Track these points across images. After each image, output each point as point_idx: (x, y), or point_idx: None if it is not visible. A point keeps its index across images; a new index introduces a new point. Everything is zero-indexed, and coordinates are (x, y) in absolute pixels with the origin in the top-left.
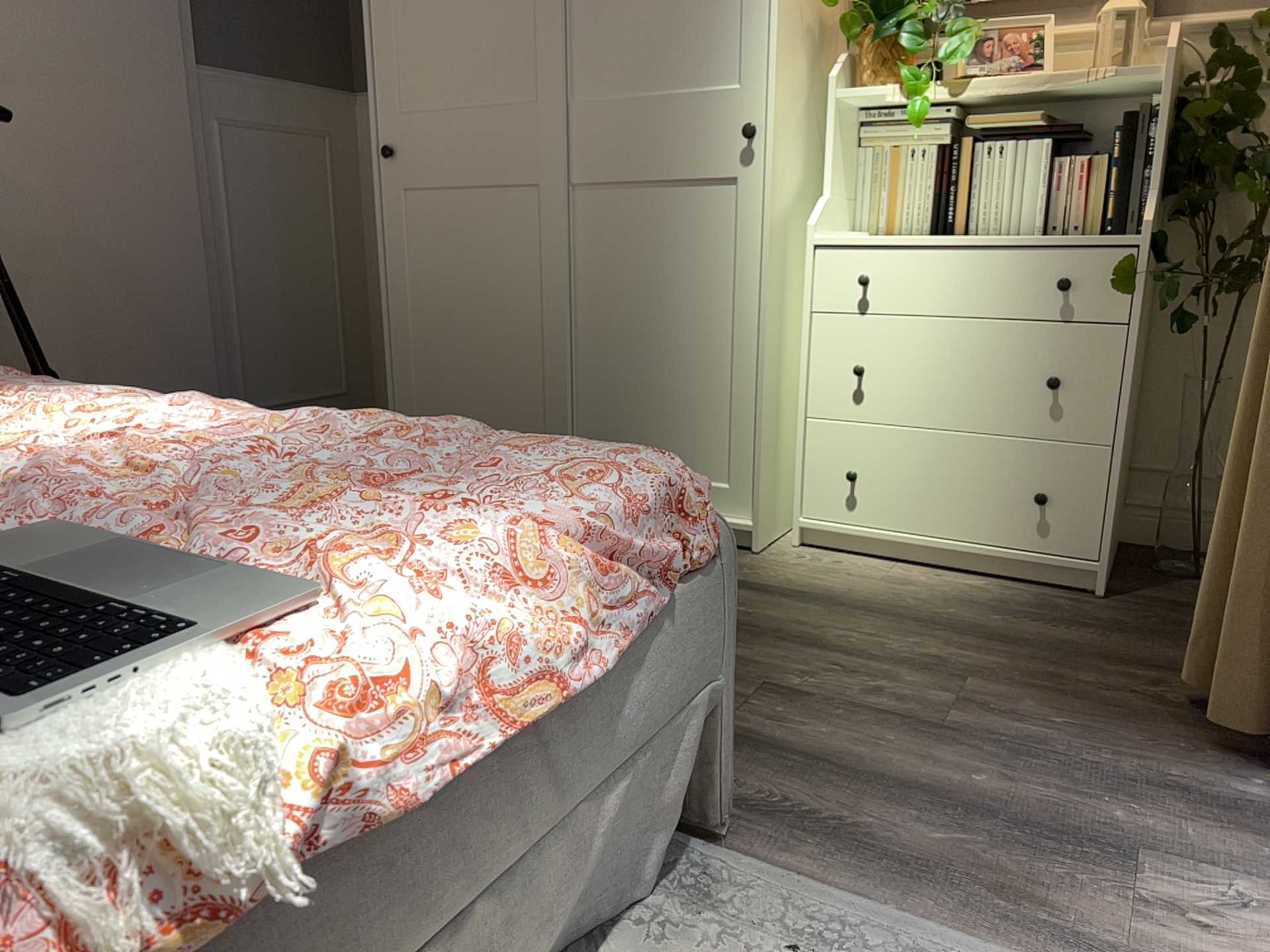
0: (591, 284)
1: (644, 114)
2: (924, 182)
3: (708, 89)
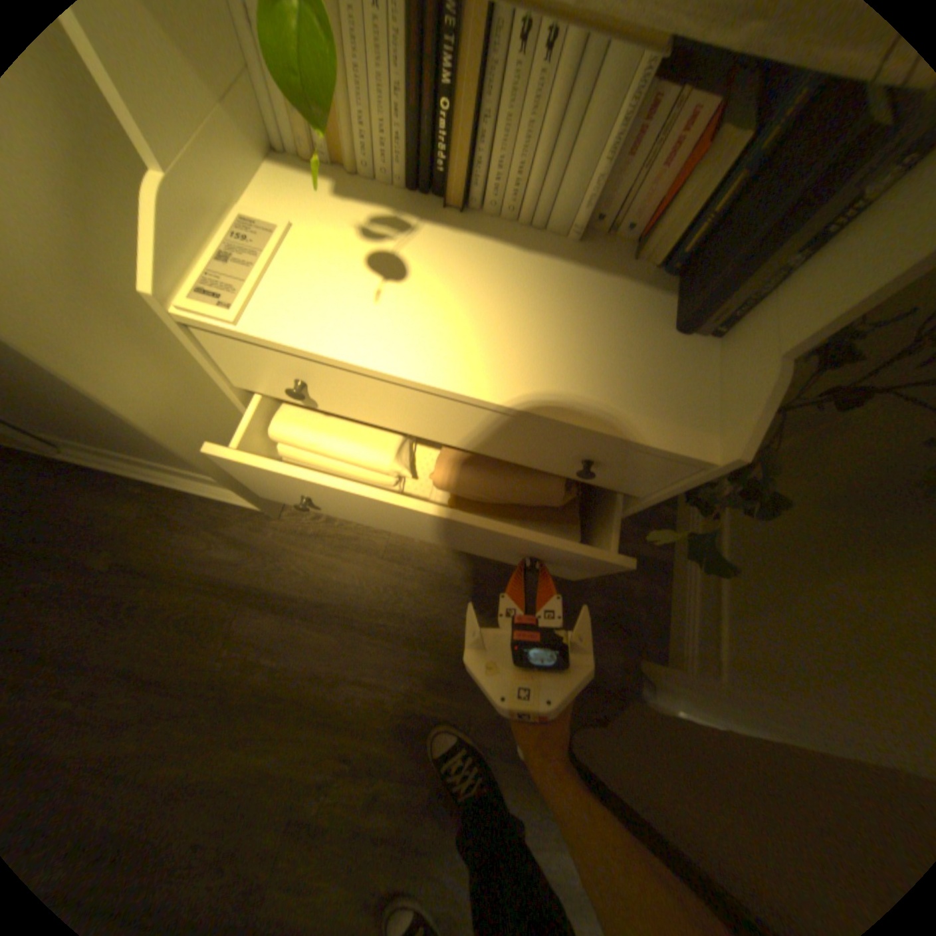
0: None
1: None
2: (386, 71)
3: None
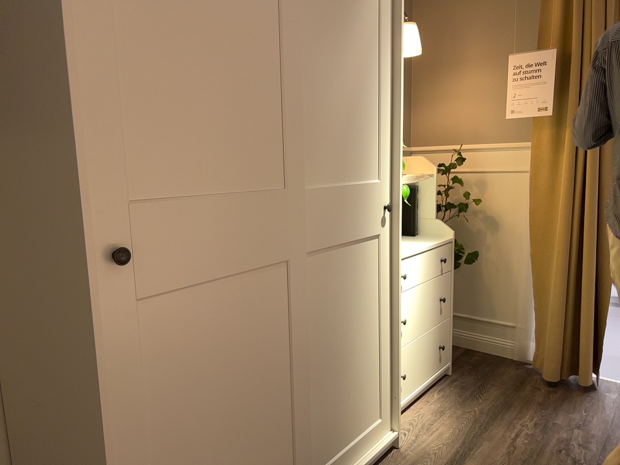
0: (315, 321)
1: (342, 200)
2: None
3: (366, 185)
